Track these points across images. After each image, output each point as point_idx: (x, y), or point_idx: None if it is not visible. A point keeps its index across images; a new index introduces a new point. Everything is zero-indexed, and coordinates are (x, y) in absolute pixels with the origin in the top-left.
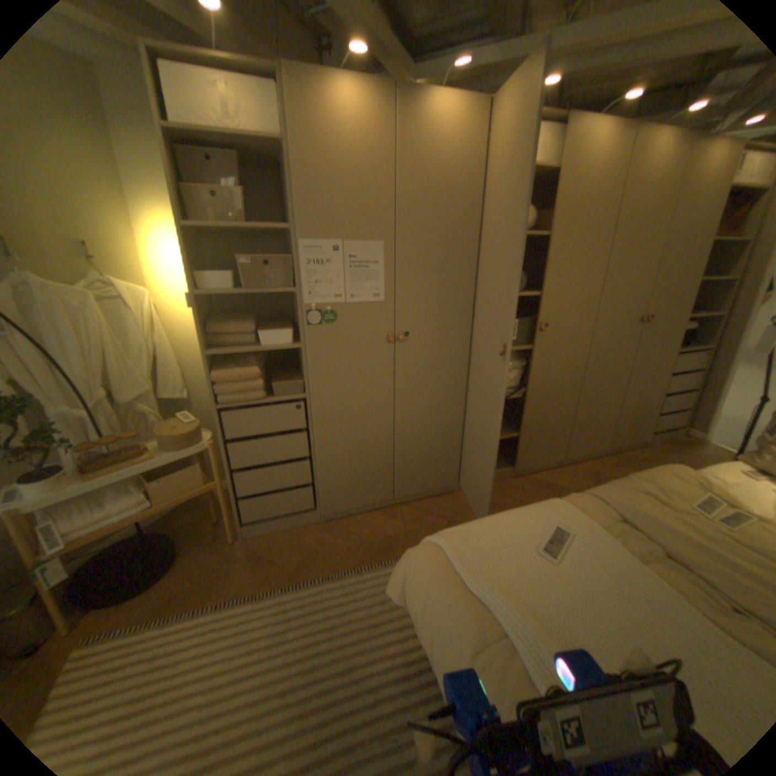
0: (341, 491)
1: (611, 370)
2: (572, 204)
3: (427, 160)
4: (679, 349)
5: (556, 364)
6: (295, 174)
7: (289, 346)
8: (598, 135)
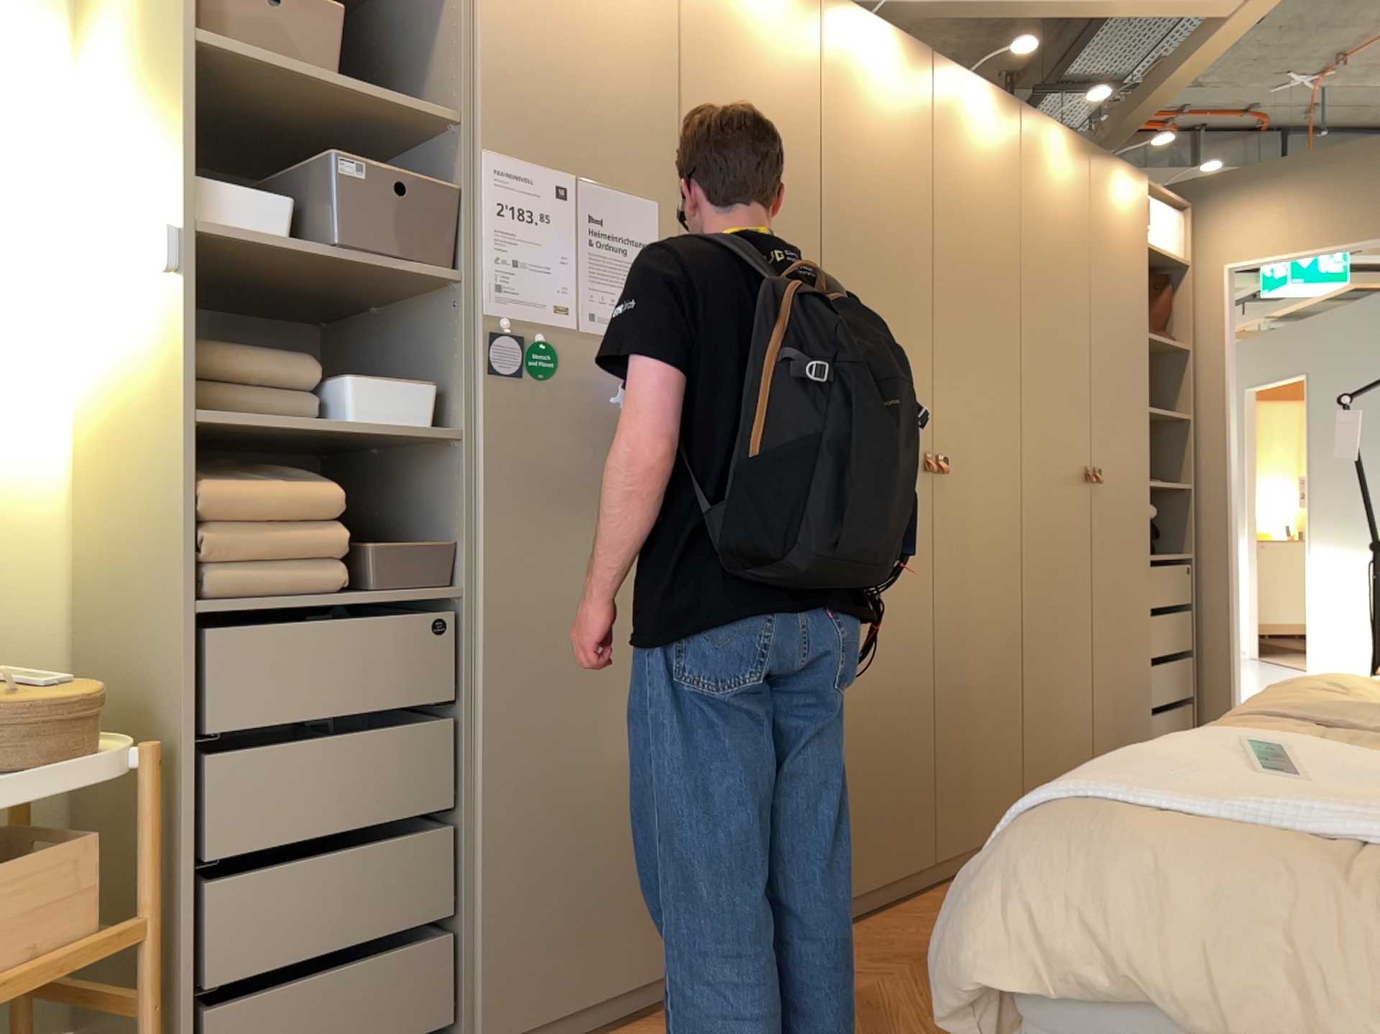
0: (539, 941)
1: (1063, 582)
2: (957, 213)
3: (731, 59)
4: (1144, 553)
5: (976, 556)
6: (489, 5)
7: (425, 431)
8: (975, 102)
